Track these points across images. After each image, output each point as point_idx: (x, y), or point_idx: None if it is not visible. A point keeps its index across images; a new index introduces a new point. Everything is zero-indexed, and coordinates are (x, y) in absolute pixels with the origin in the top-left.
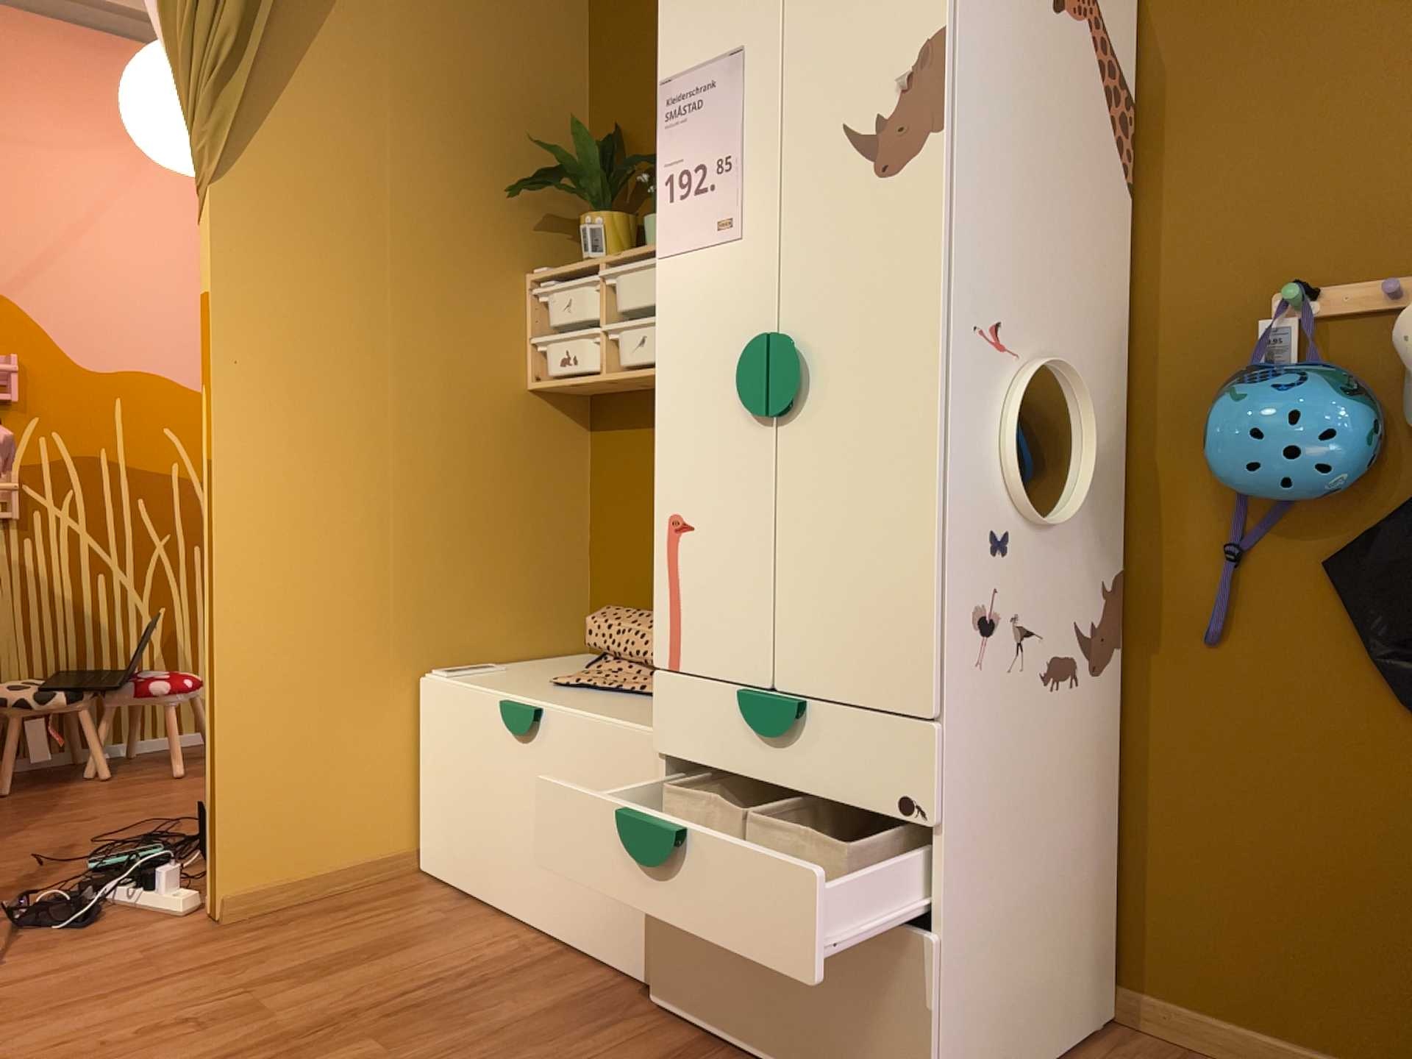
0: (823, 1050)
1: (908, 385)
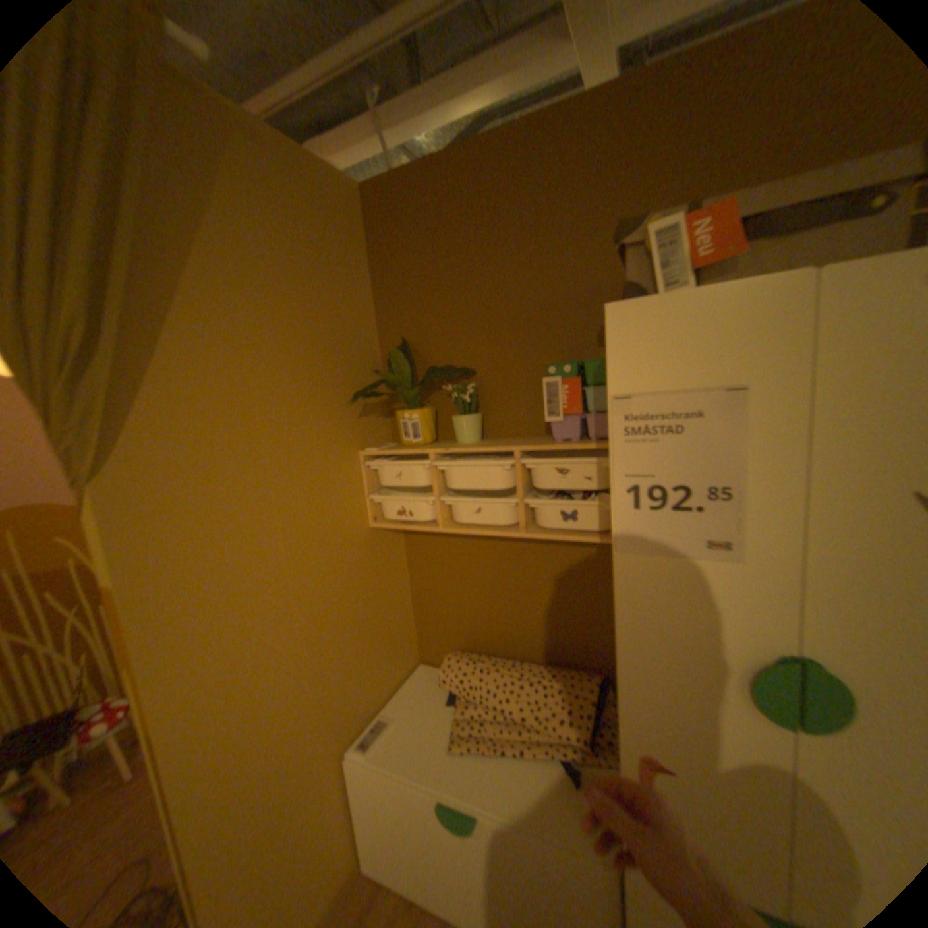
0: None
1: None
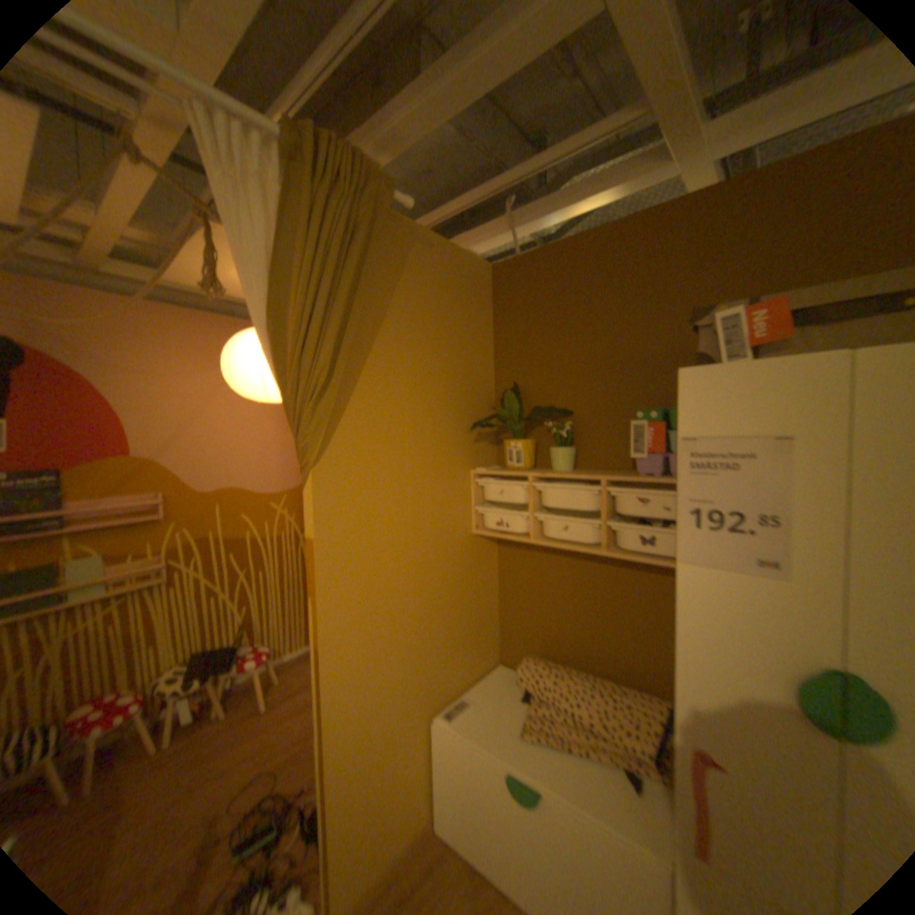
0: None
1: None
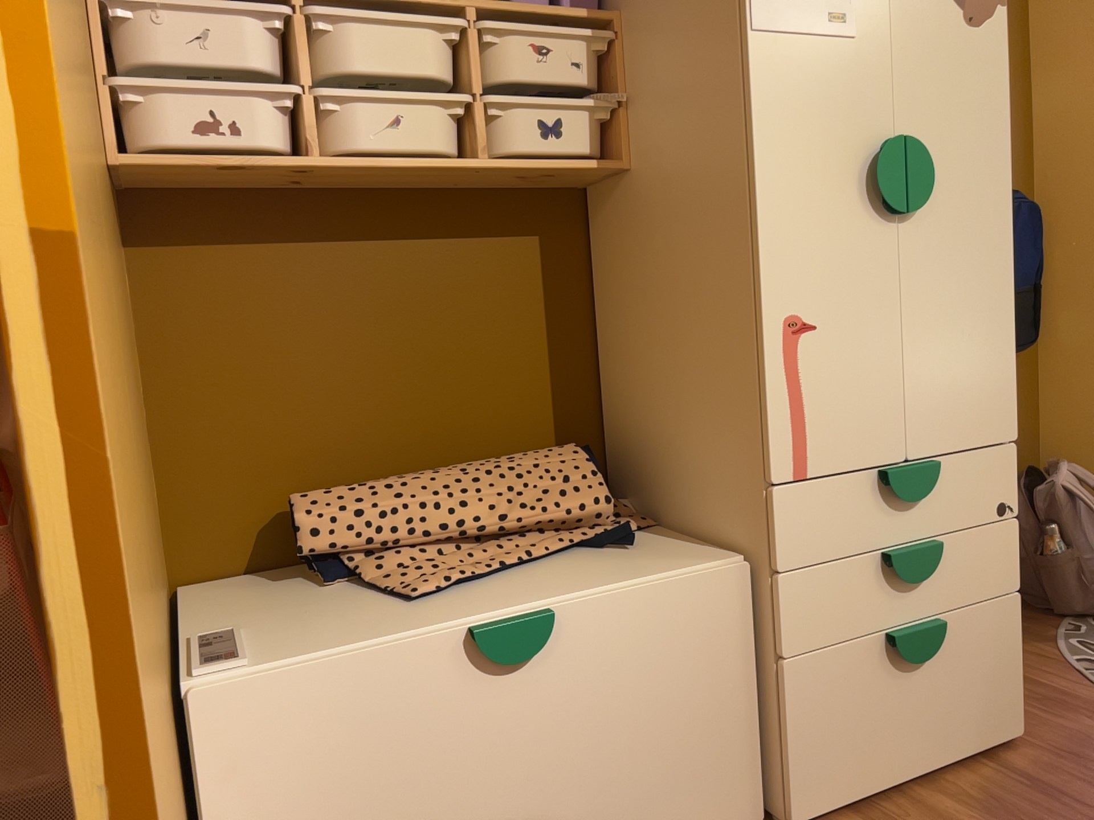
0: (956, 726)
1: (994, 195)
